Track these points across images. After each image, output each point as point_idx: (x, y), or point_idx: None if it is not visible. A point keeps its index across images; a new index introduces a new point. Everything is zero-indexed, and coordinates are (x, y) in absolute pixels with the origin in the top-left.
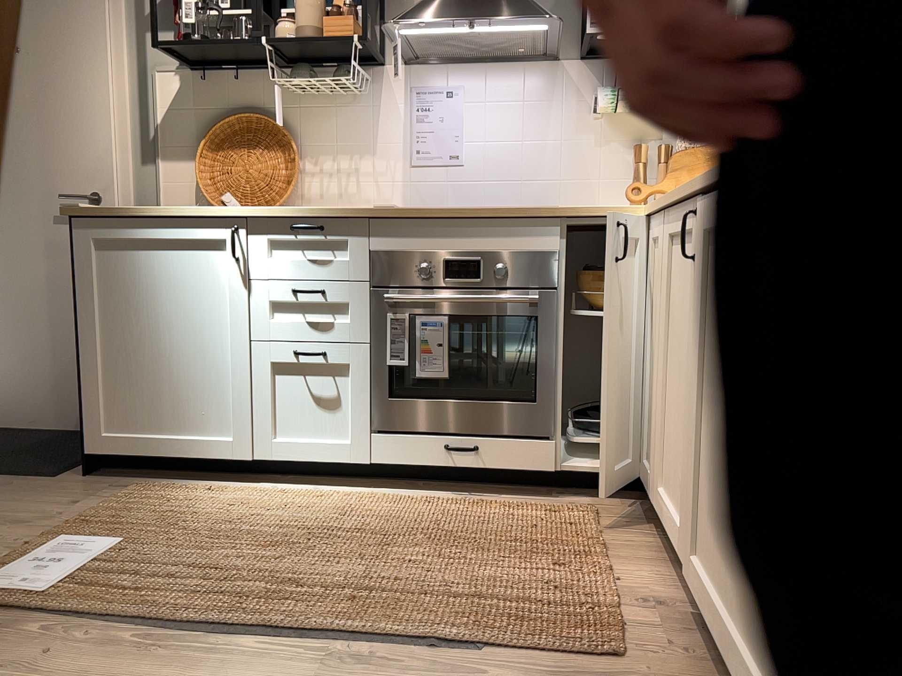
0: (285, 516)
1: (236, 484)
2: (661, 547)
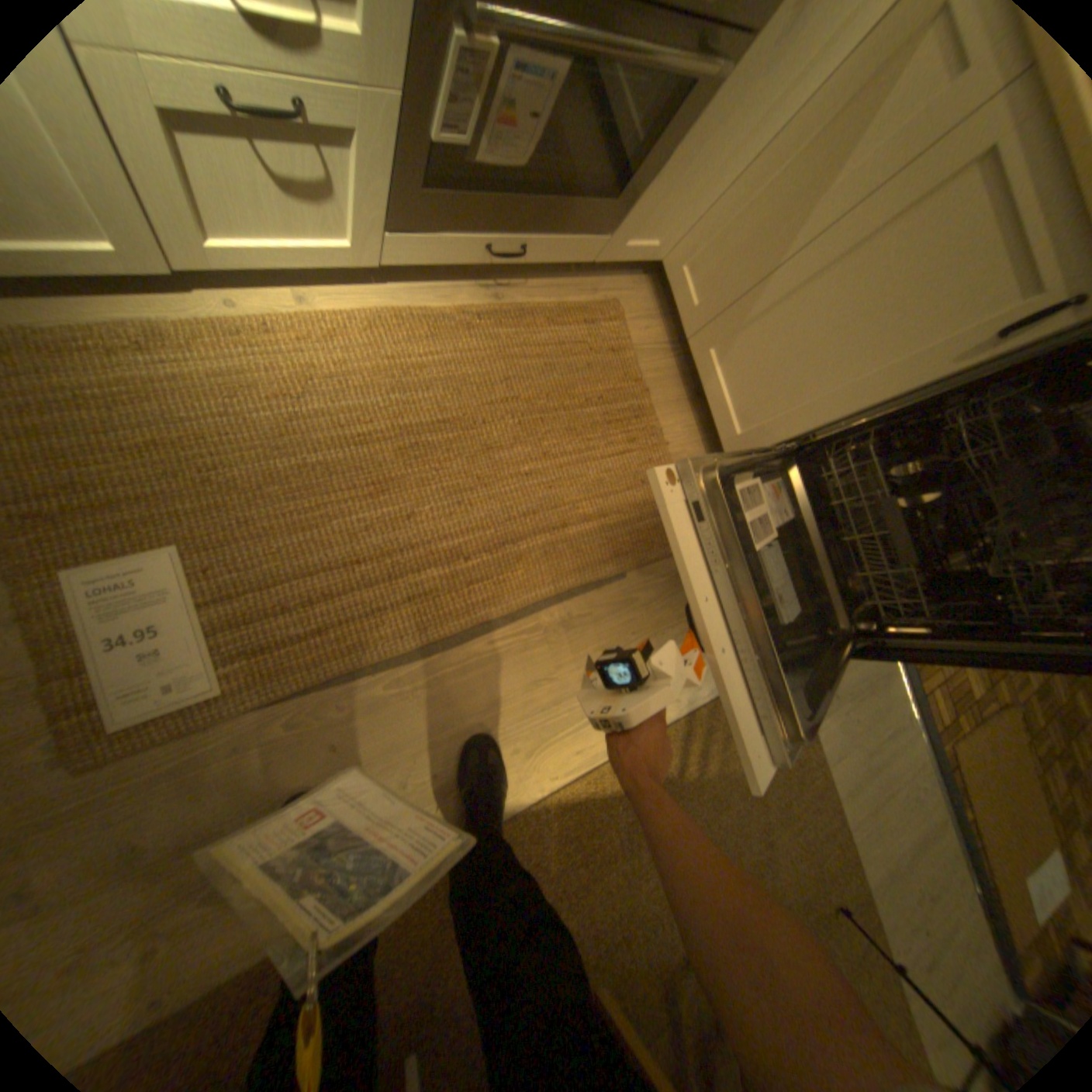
0: (326, 403)
1: (146, 297)
2: (674, 374)
